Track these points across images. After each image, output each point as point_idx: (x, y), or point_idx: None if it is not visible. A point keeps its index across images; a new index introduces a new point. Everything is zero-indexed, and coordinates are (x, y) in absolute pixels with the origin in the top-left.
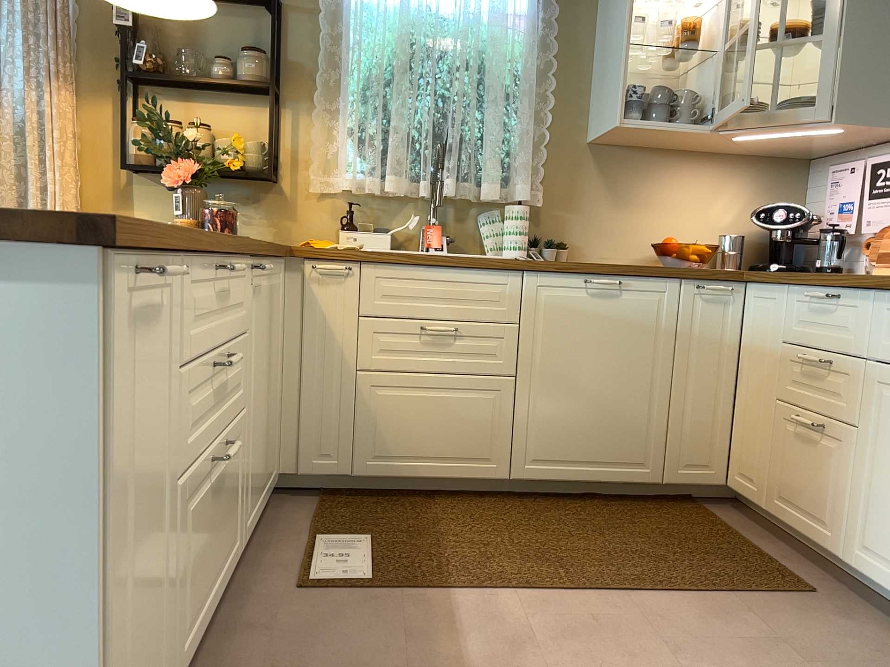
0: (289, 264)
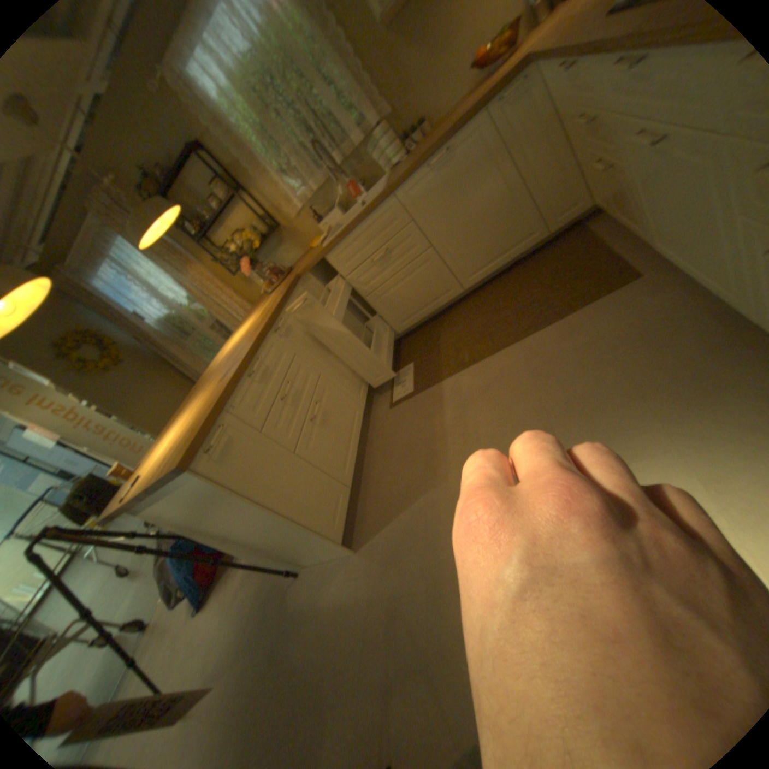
0: (304, 280)
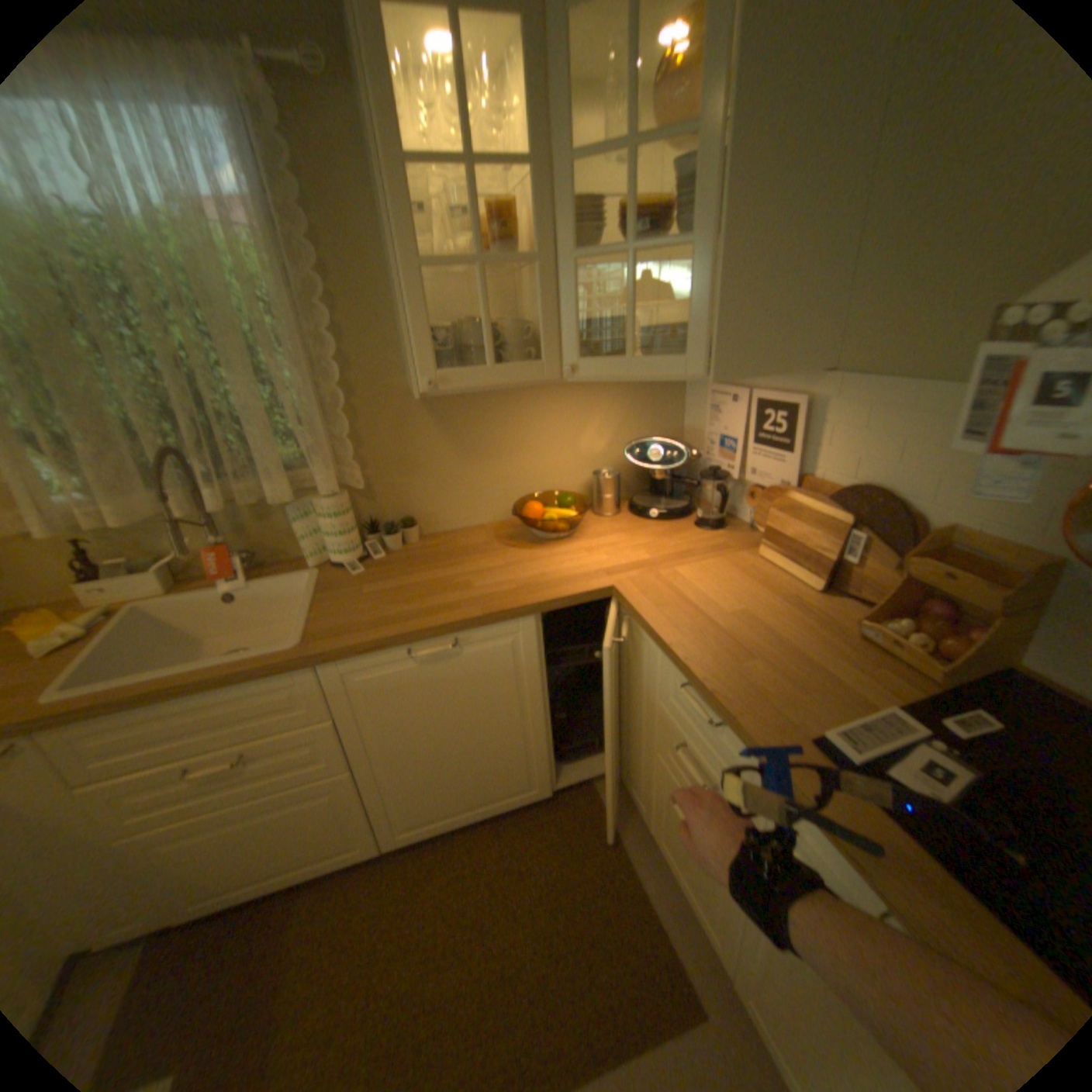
0: None
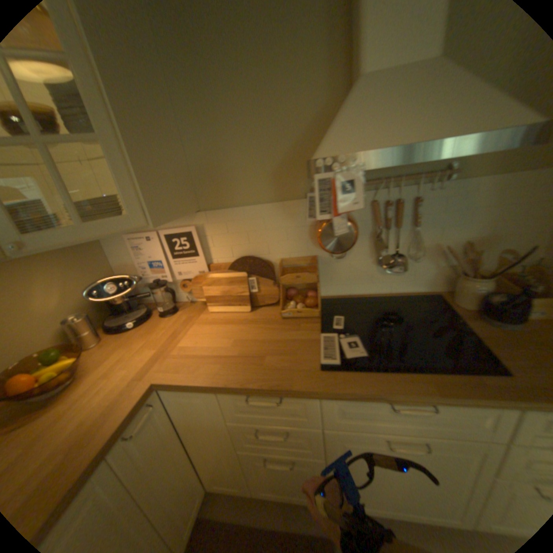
0: None
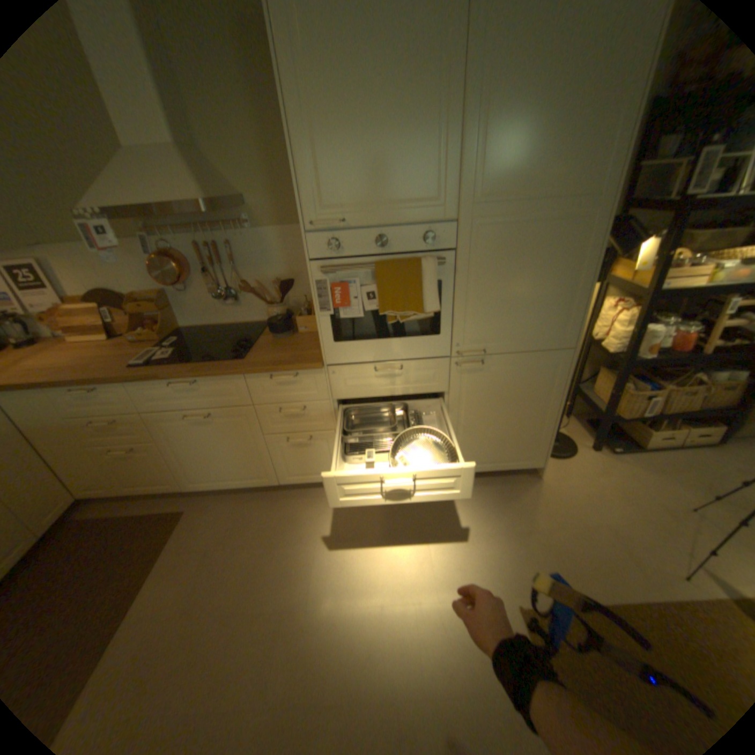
0: None
